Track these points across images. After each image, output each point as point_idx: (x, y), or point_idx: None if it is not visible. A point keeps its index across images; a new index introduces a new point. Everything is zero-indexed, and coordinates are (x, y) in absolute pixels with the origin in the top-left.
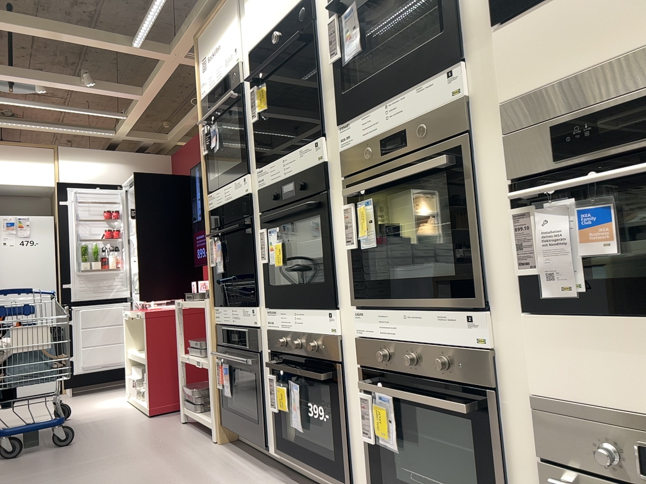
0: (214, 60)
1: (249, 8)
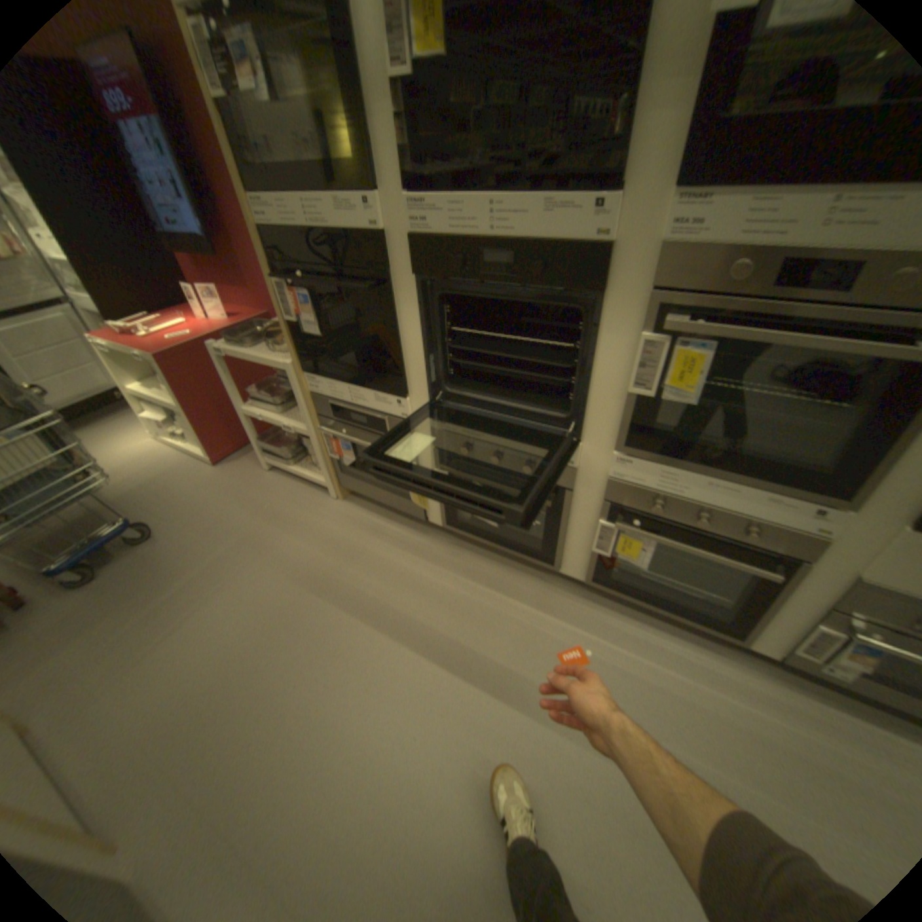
0: None
1: None
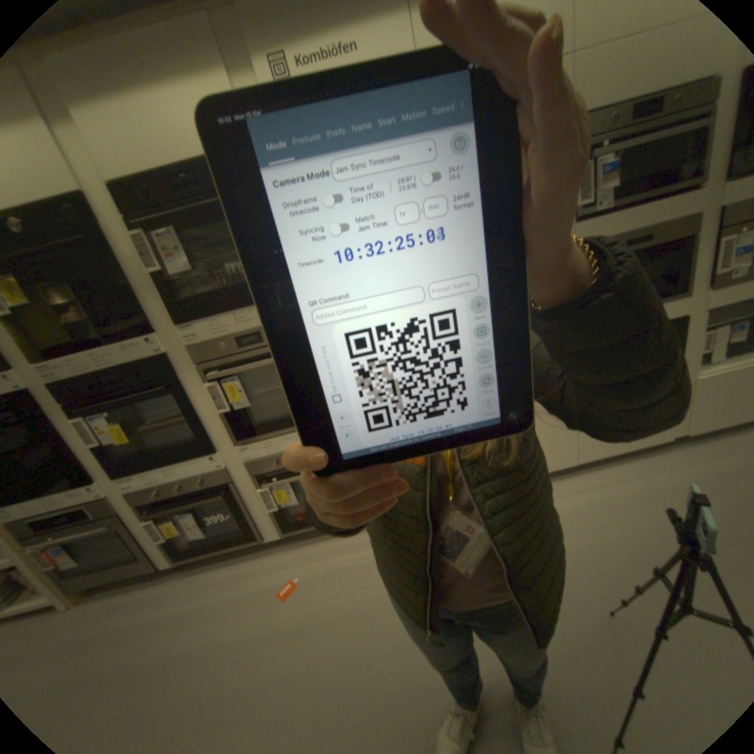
0: None
1: None
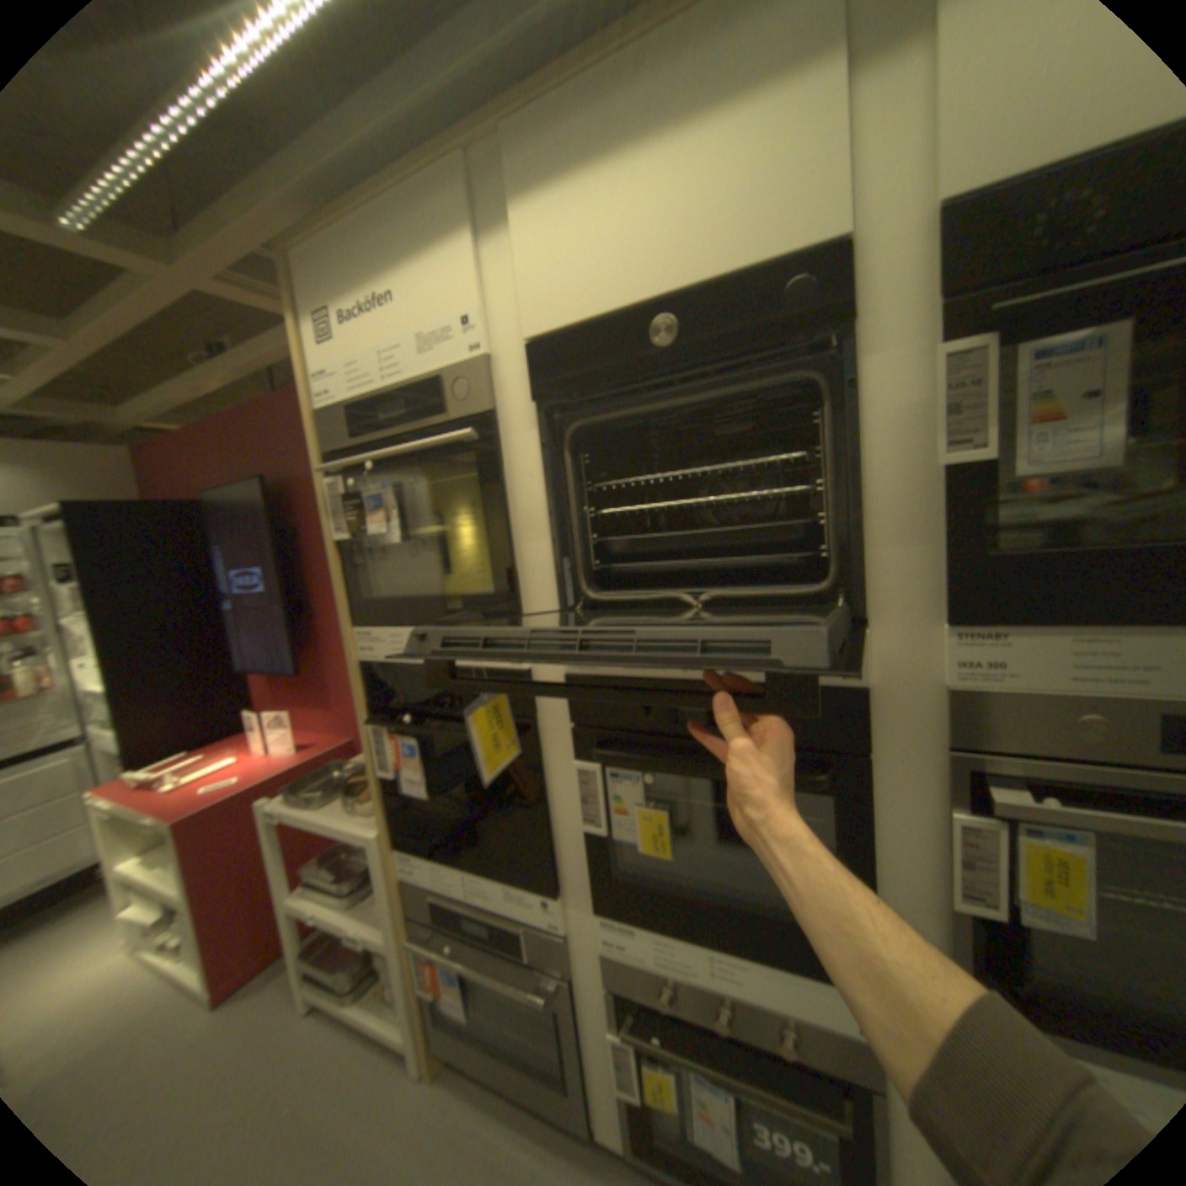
0: (366, 321)
1: (535, 215)
